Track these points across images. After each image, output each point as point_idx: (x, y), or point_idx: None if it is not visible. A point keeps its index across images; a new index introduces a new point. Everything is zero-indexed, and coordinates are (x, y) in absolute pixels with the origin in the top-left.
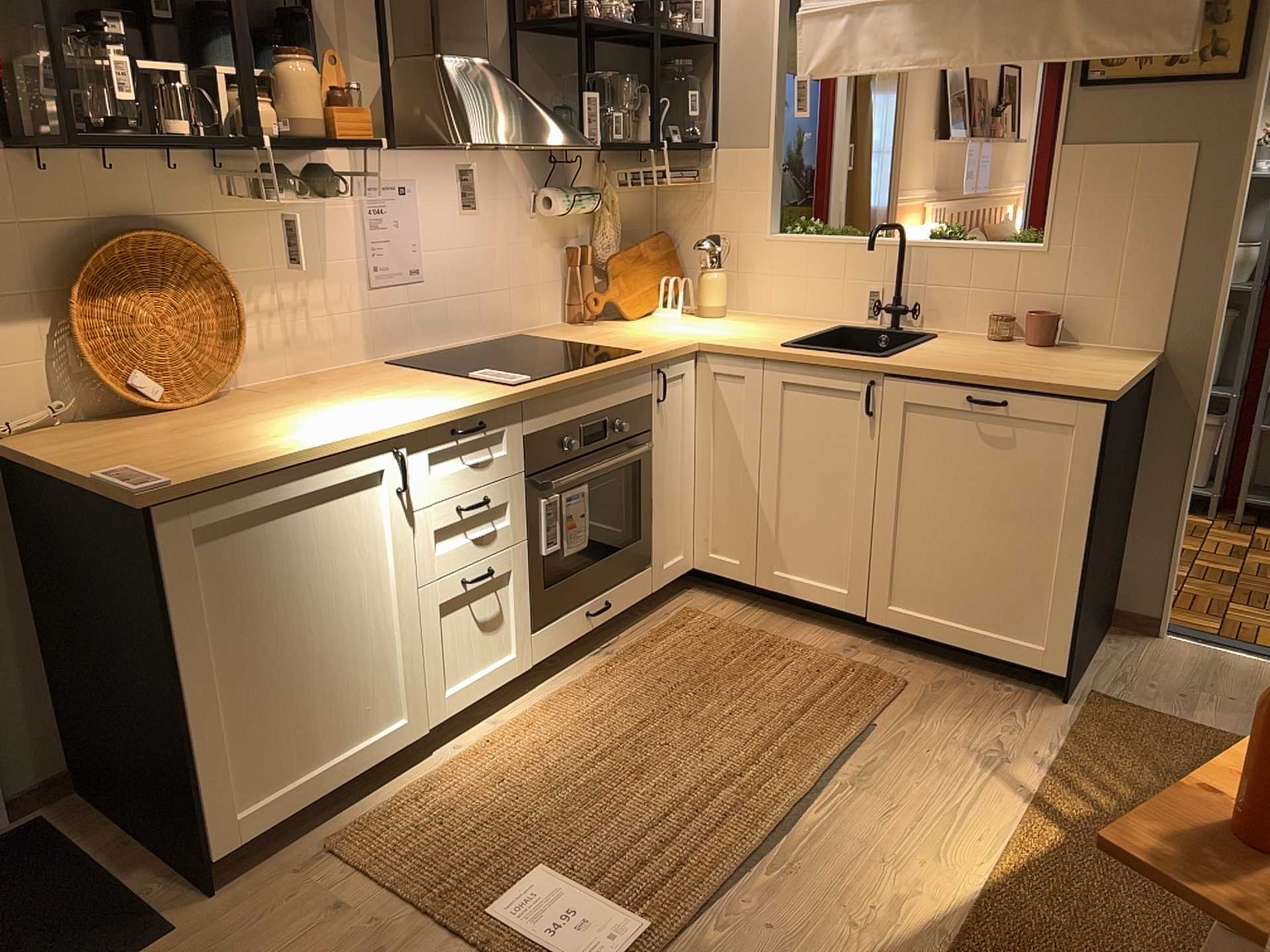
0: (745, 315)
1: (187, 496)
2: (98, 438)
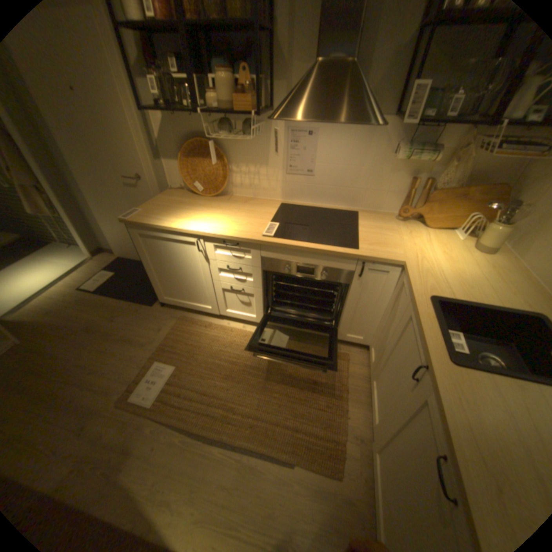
0: (513, 260)
1: (134, 224)
2: (173, 196)
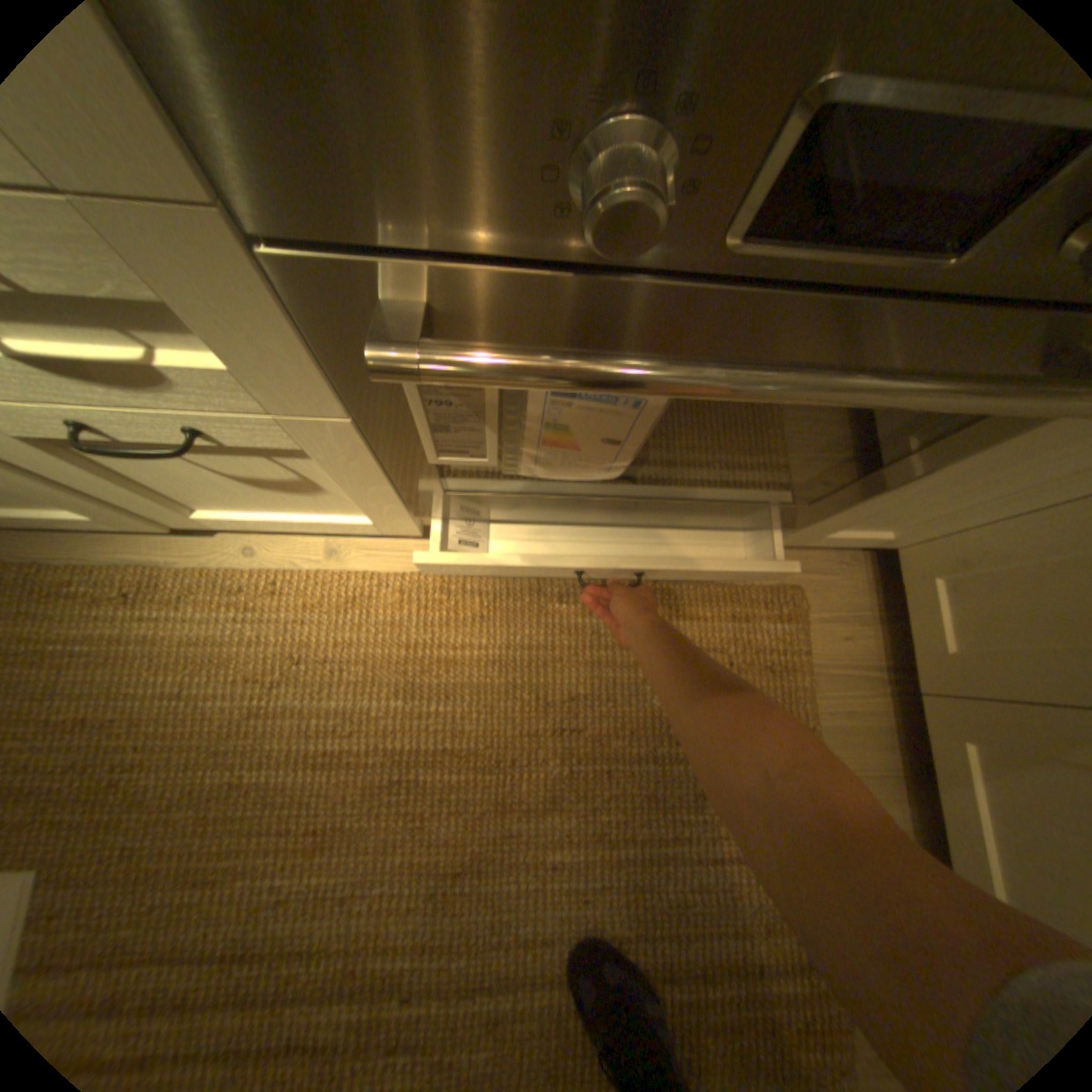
0: None
1: None
2: None
